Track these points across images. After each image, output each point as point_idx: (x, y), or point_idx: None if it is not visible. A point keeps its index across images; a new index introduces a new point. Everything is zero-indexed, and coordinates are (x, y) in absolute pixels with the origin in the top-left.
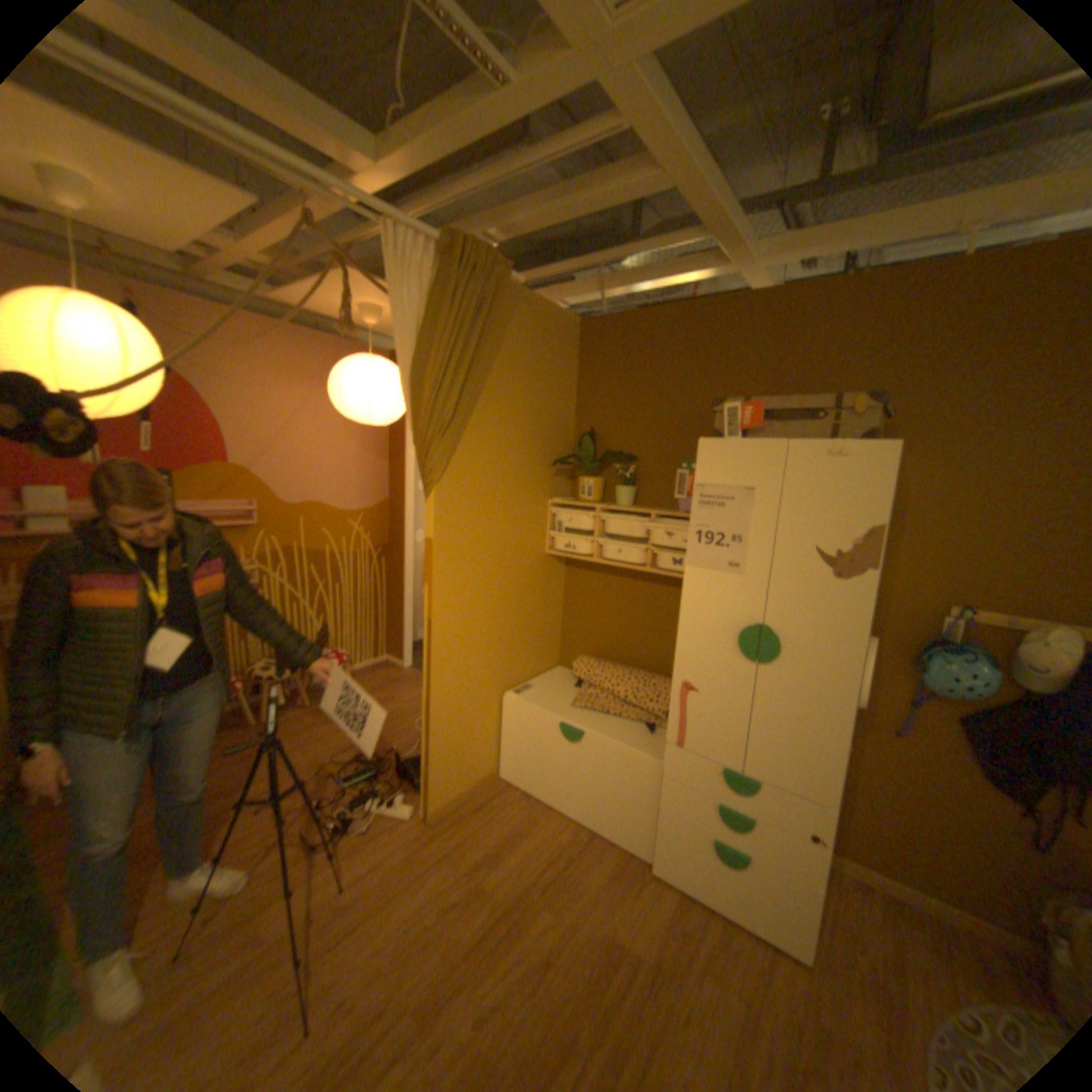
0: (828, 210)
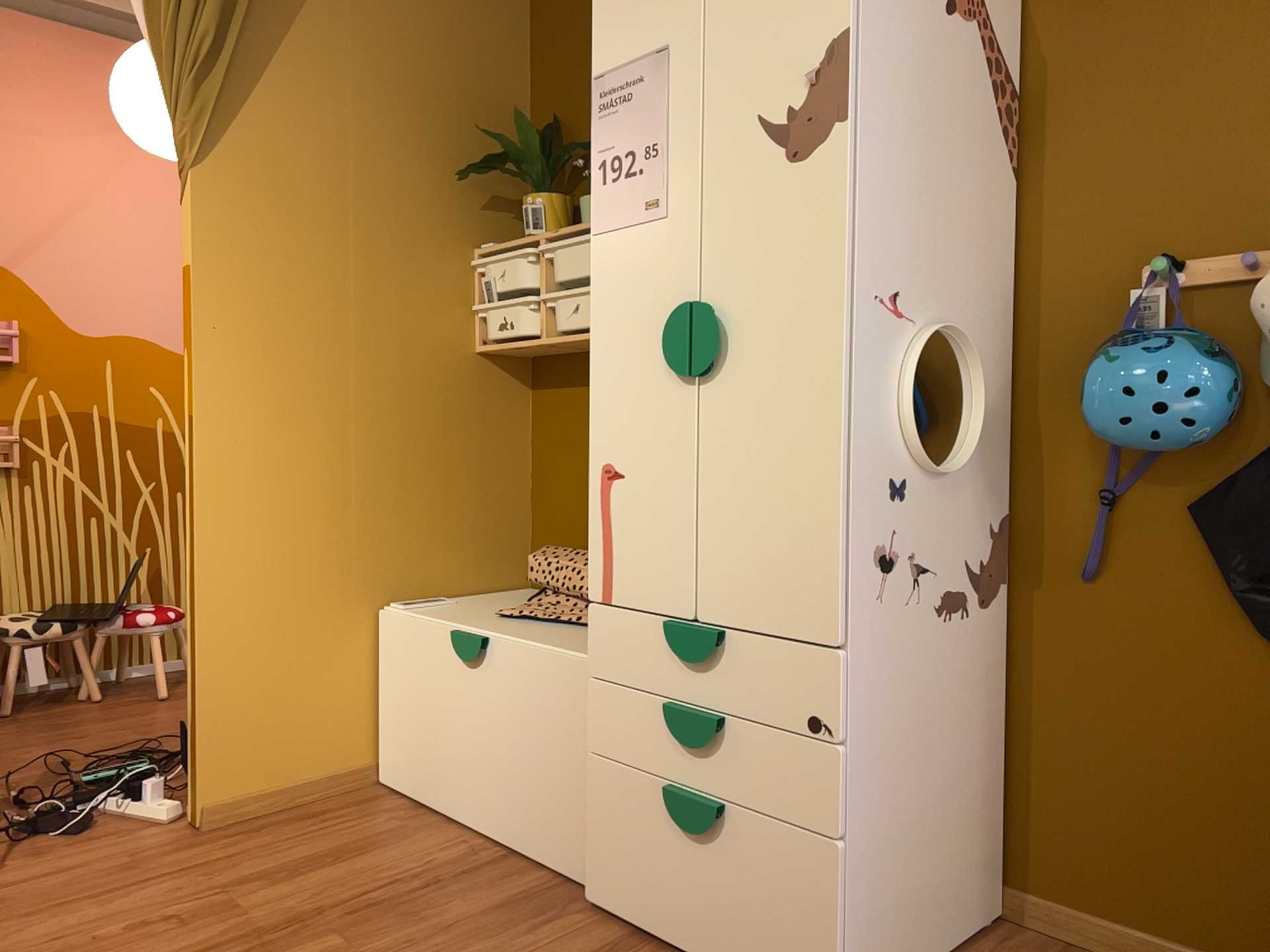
0: None
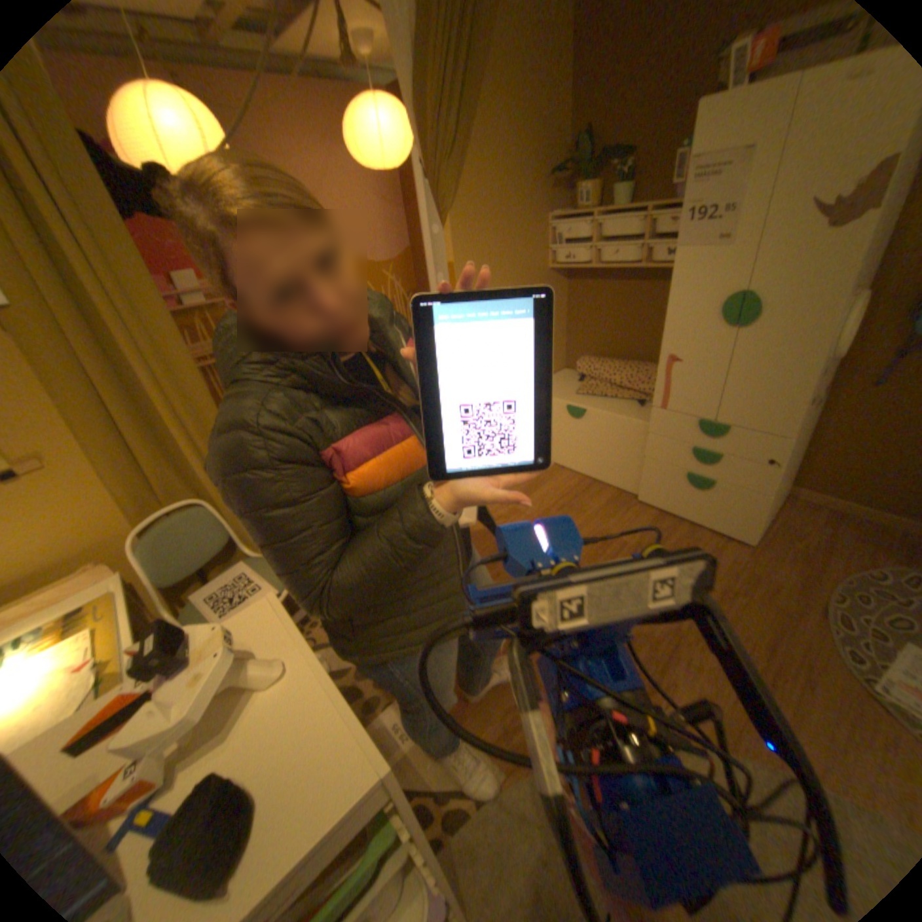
0: None
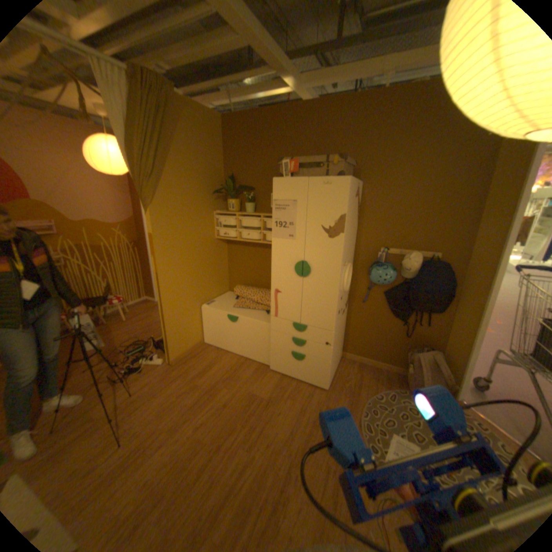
0: (338, 58)
